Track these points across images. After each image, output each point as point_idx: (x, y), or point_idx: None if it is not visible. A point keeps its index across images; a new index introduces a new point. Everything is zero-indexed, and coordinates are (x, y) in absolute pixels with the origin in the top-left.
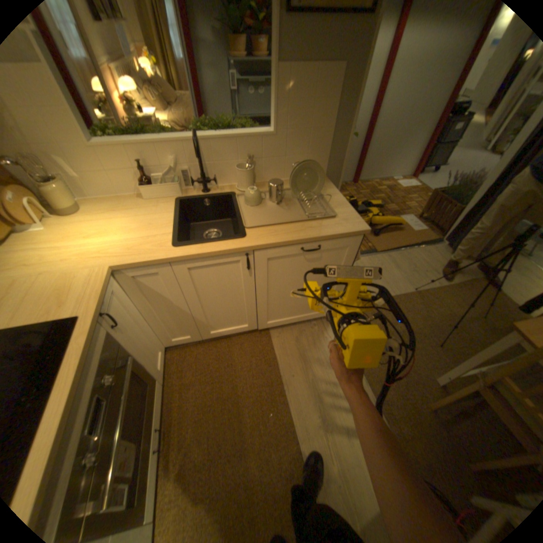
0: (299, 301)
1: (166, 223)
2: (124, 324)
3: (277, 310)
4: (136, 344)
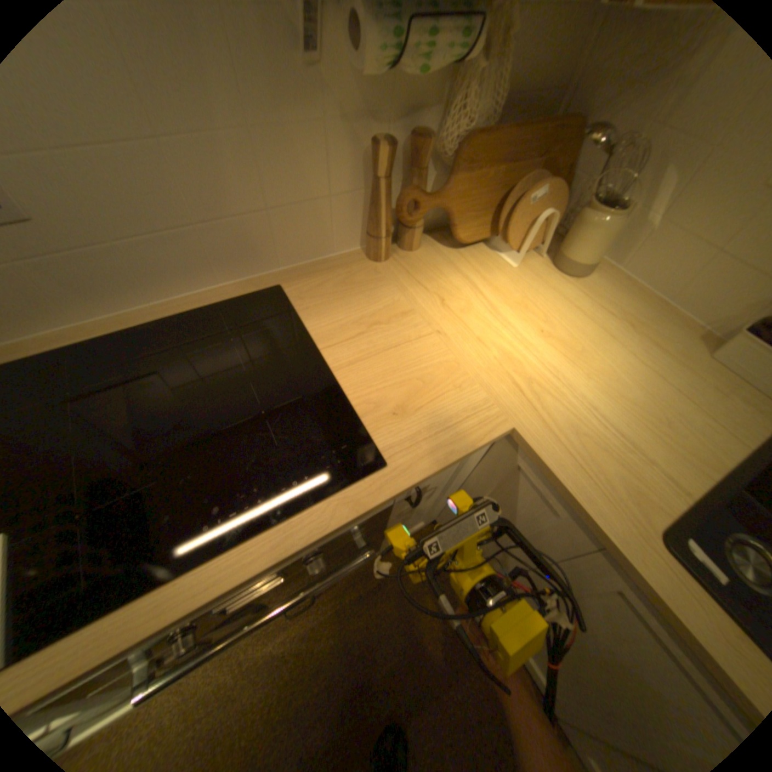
0: None
1: (705, 459)
2: None
3: None
4: None
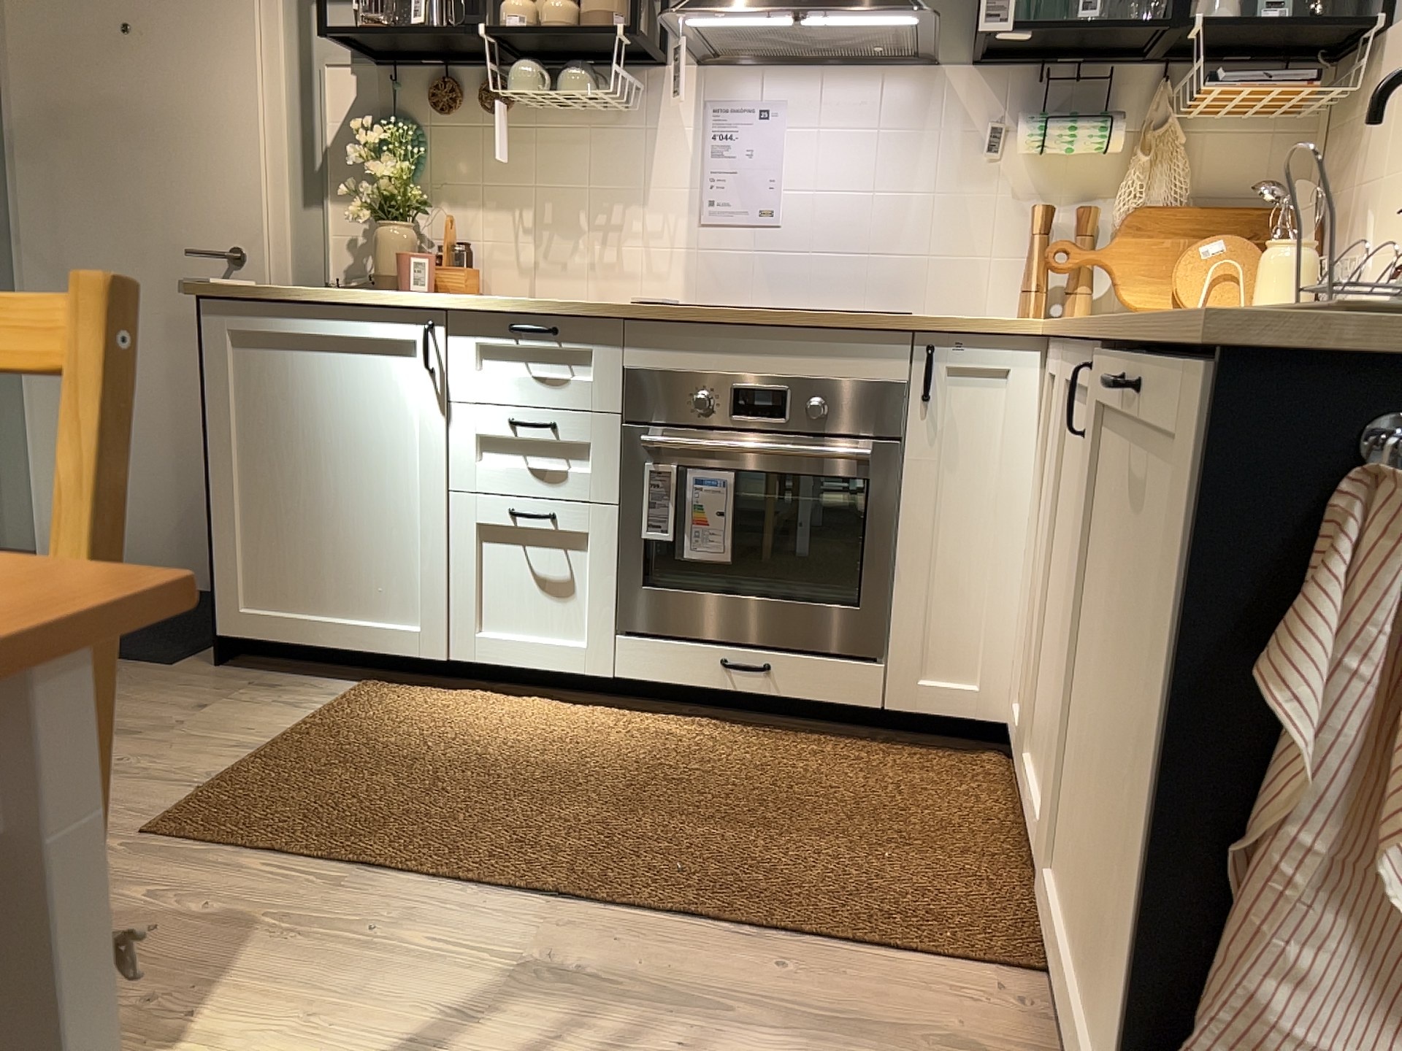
0: (1105, 839)
1: None
2: (969, 462)
3: (1081, 818)
4: (944, 533)
